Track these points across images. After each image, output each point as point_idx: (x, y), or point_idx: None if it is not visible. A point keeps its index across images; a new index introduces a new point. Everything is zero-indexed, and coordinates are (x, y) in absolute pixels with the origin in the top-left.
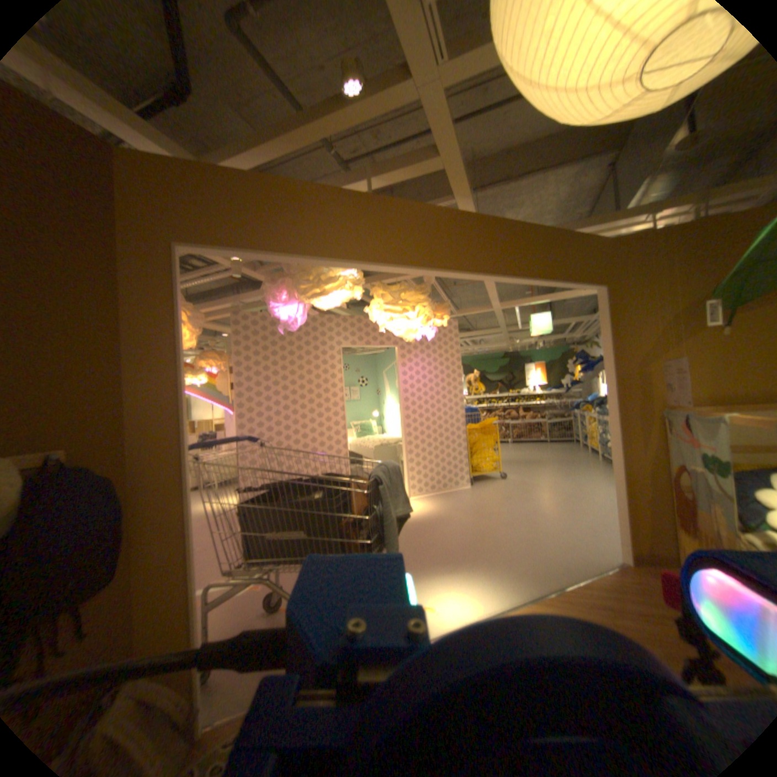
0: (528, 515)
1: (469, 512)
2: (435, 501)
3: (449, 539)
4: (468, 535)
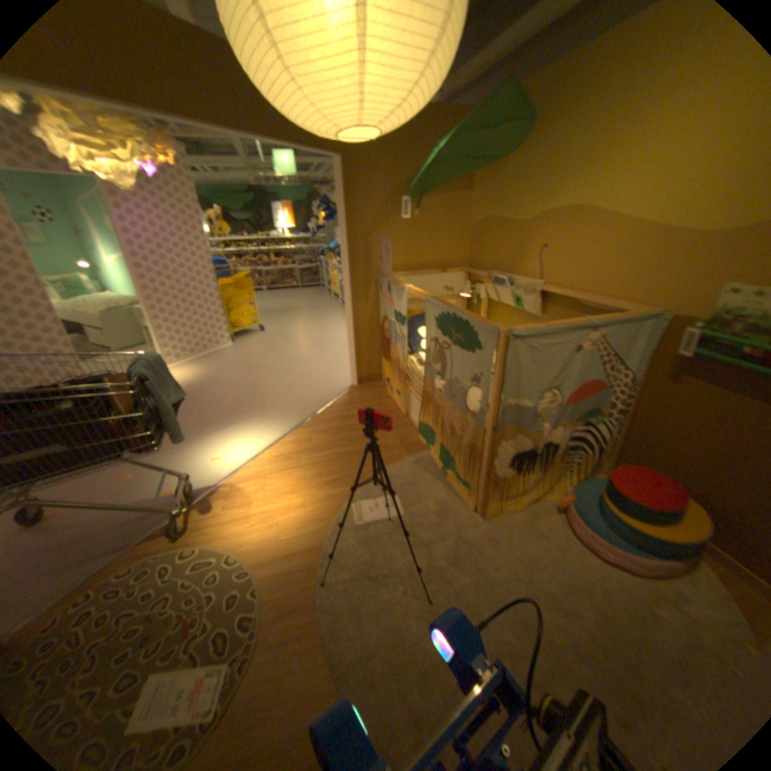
0: (287, 365)
1: (234, 372)
2: (197, 368)
3: (219, 401)
4: (237, 394)
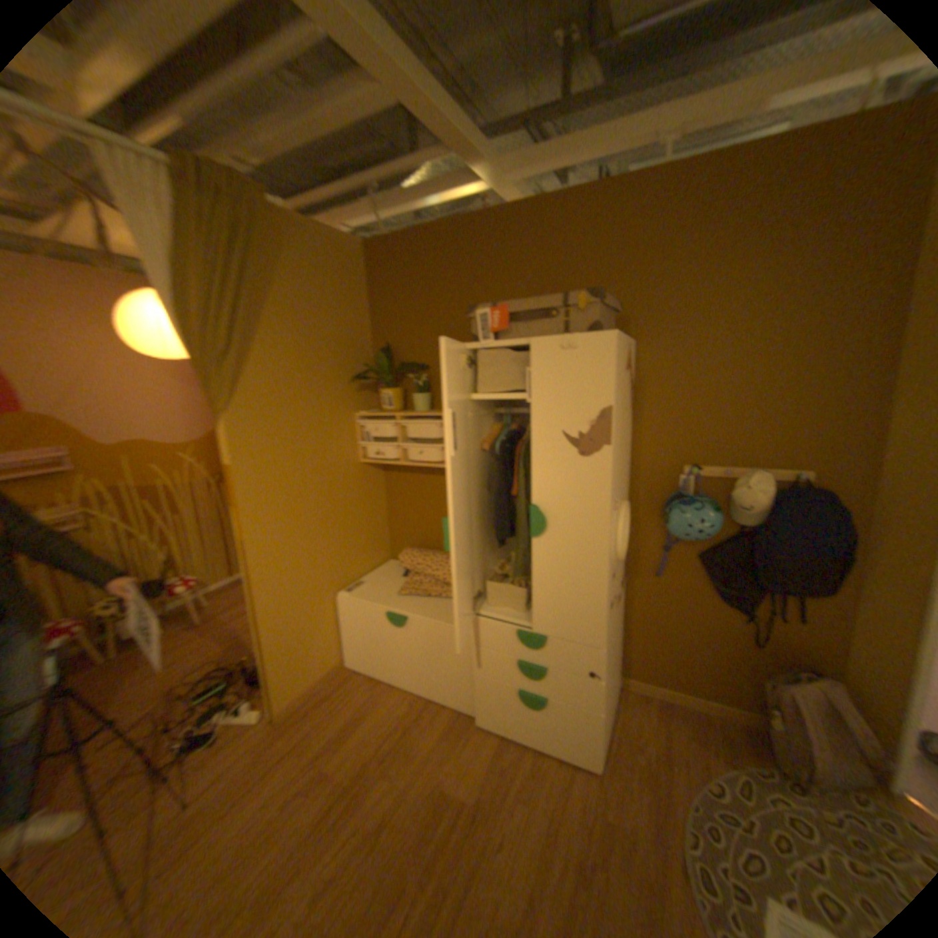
0: None
1: None
2: None
3: None
4: None
